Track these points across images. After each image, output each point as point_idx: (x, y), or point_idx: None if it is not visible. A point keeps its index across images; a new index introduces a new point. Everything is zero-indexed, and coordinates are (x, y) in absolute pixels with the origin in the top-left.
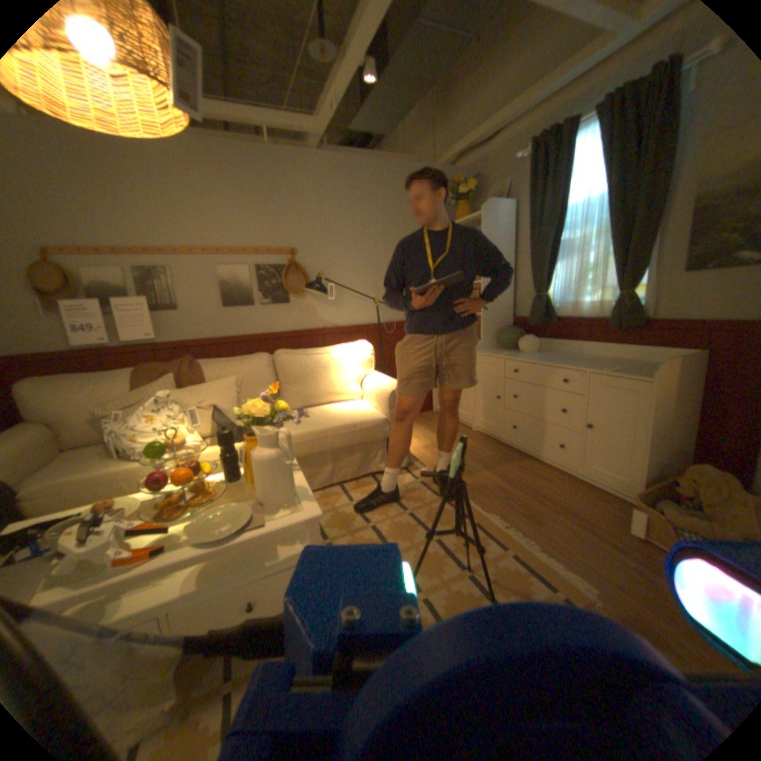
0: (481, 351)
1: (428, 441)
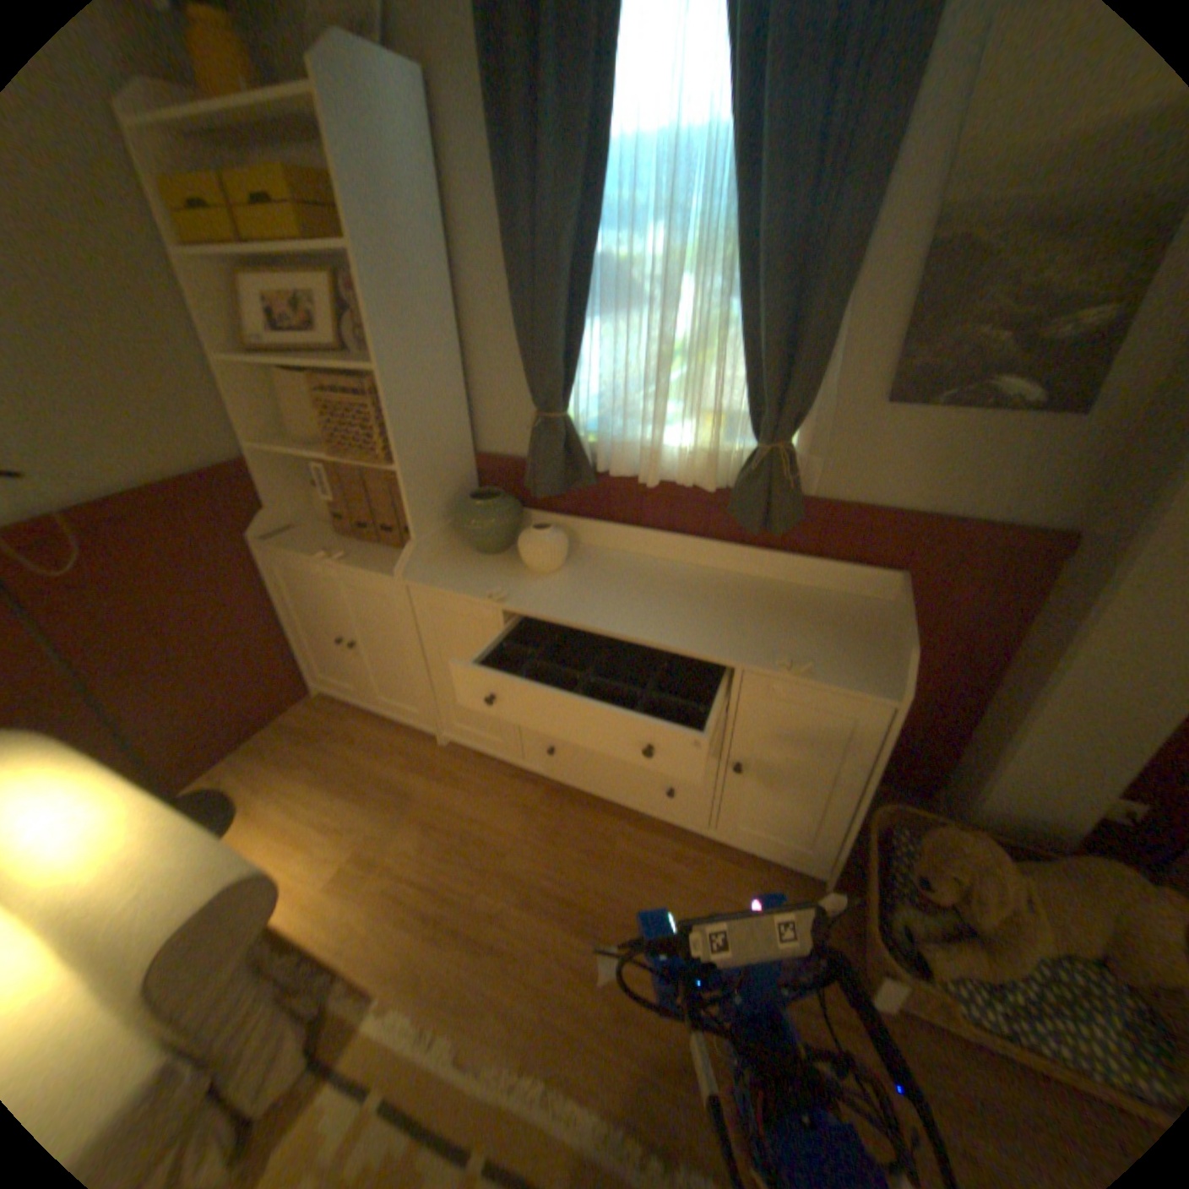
0: (422, 575)
1: (340, 846)
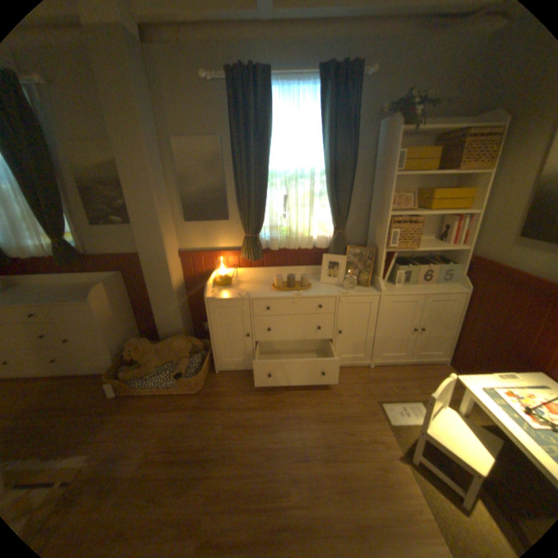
0: None
1: None
